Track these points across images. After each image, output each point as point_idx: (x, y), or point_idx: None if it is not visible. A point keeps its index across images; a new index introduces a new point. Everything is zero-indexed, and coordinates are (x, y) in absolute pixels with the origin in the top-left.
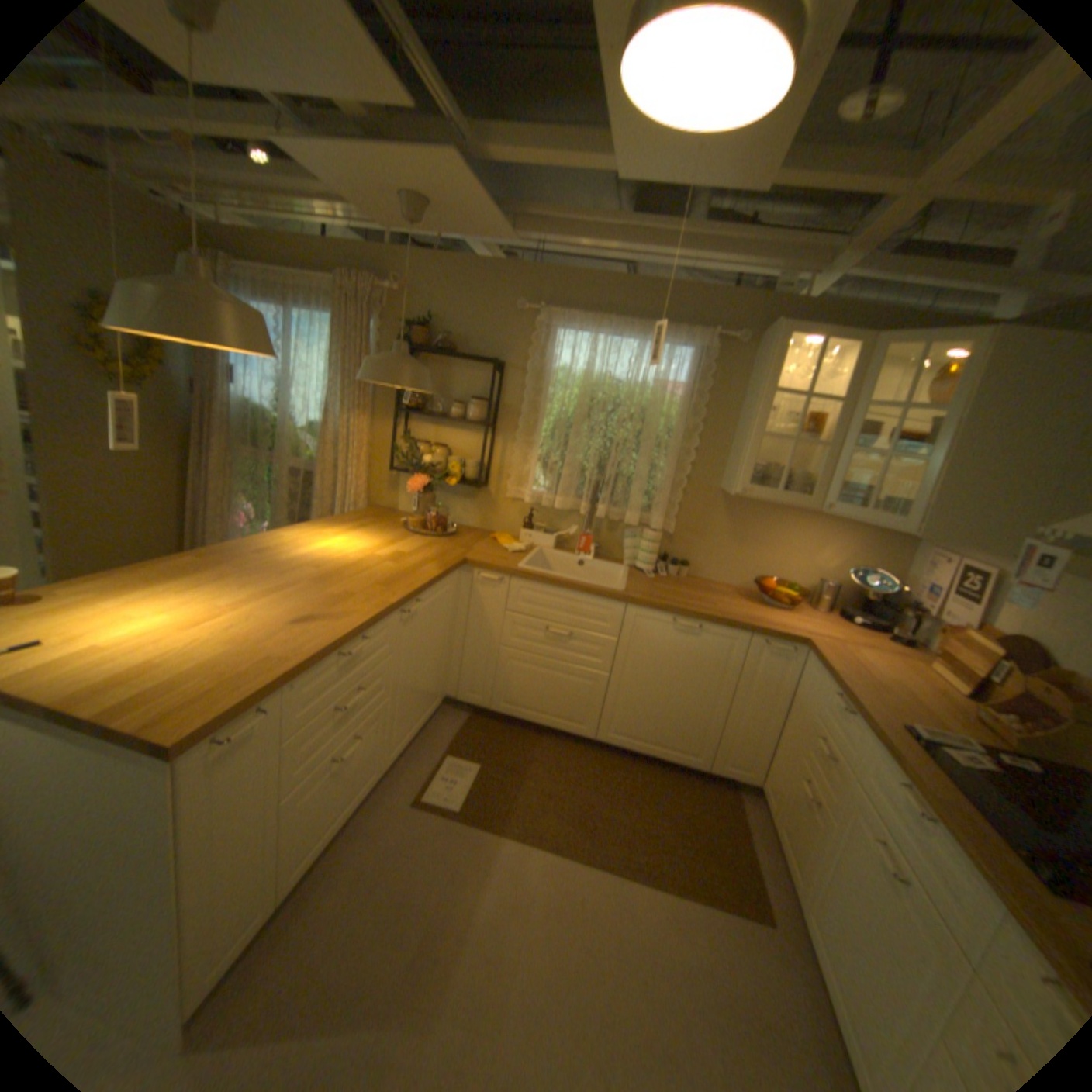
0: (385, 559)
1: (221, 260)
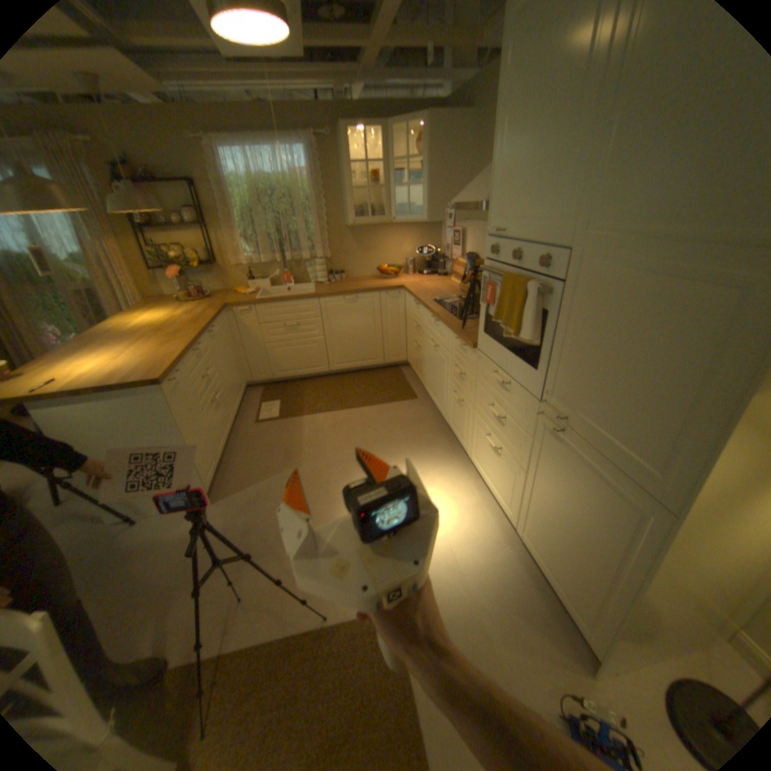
0: (181, 315)
1: None
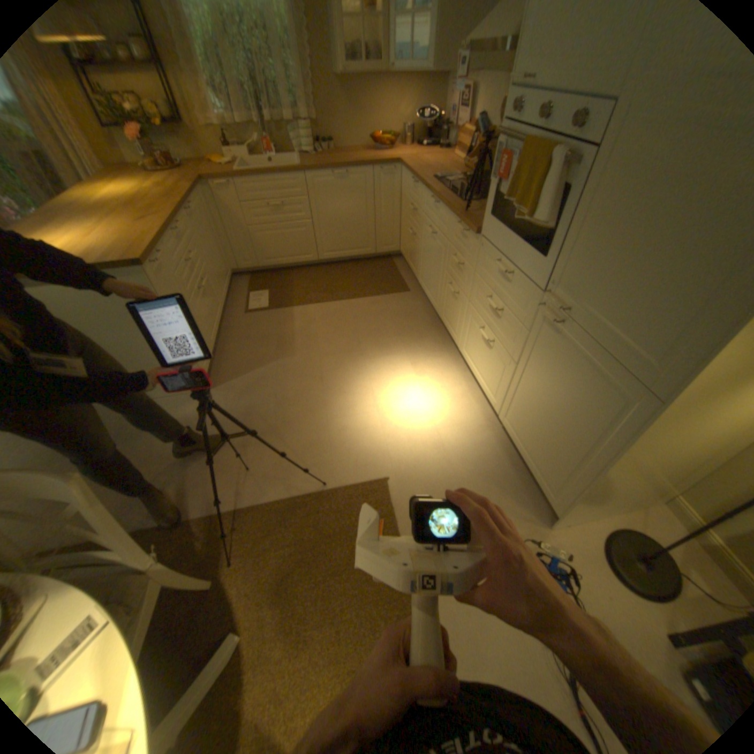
0: (150, 188)
1: None
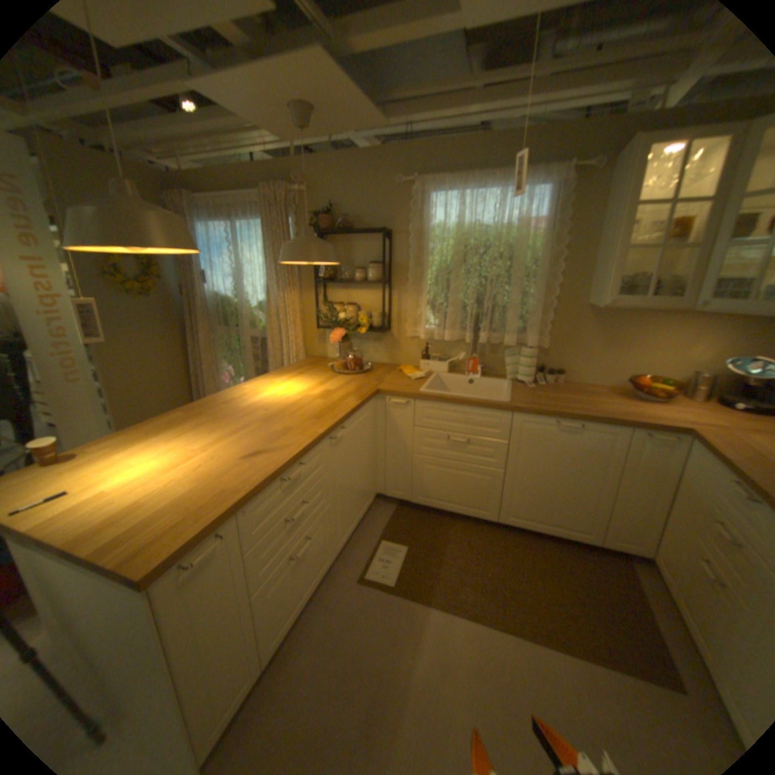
0: (317, 396)
1: (185, 194)
